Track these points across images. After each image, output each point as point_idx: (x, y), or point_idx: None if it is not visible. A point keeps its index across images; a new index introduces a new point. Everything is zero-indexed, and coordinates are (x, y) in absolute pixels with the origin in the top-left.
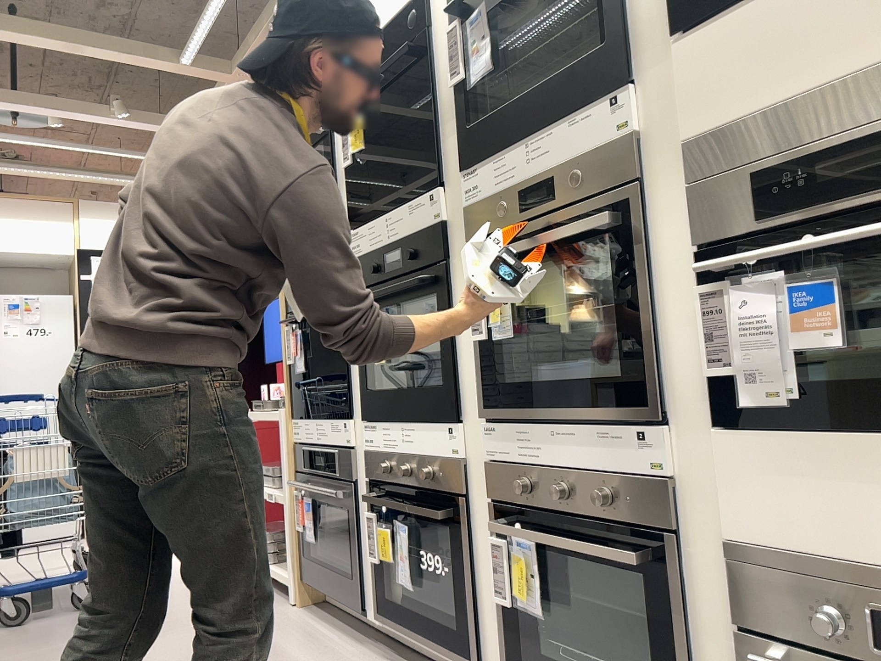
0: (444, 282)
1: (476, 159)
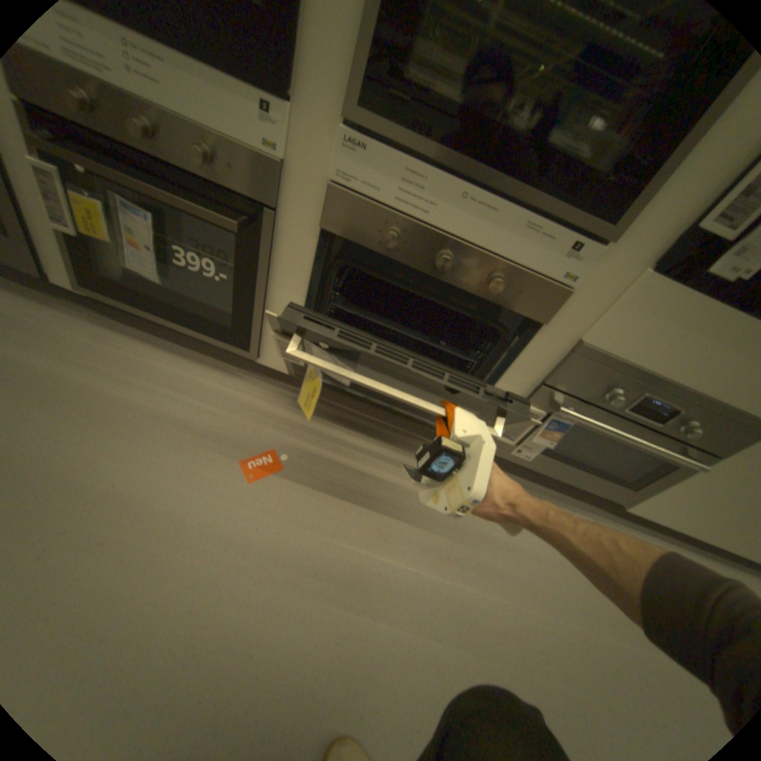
0: None
1: None
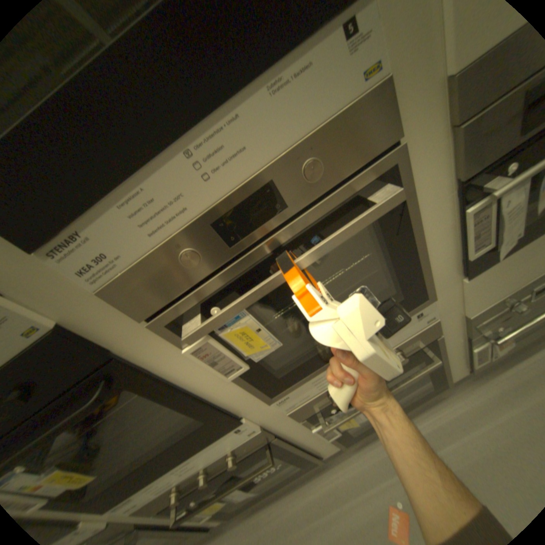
0: (130, 375)
1: (61, 214)
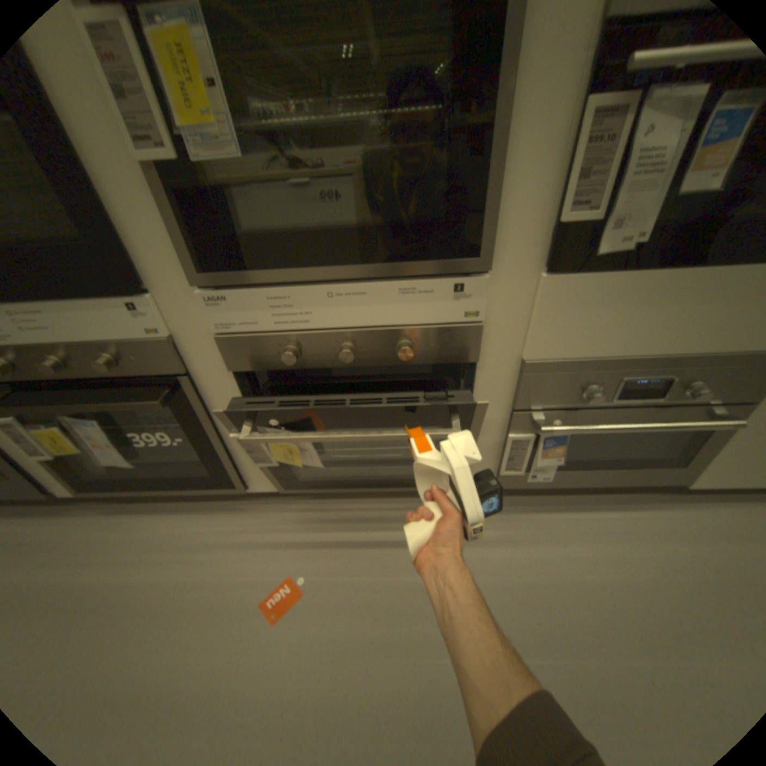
0: None
1: None
